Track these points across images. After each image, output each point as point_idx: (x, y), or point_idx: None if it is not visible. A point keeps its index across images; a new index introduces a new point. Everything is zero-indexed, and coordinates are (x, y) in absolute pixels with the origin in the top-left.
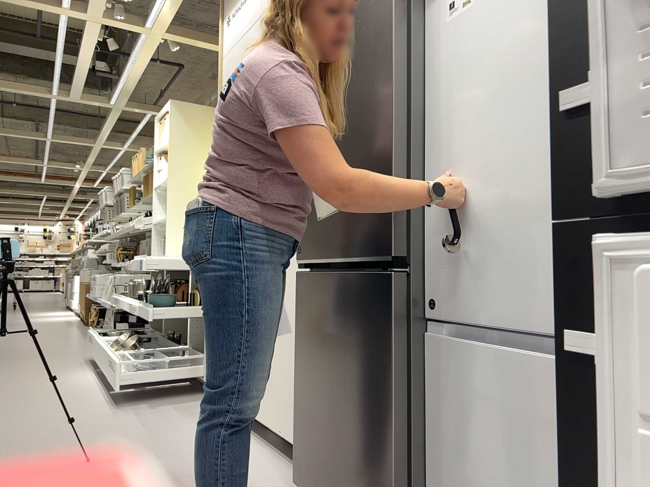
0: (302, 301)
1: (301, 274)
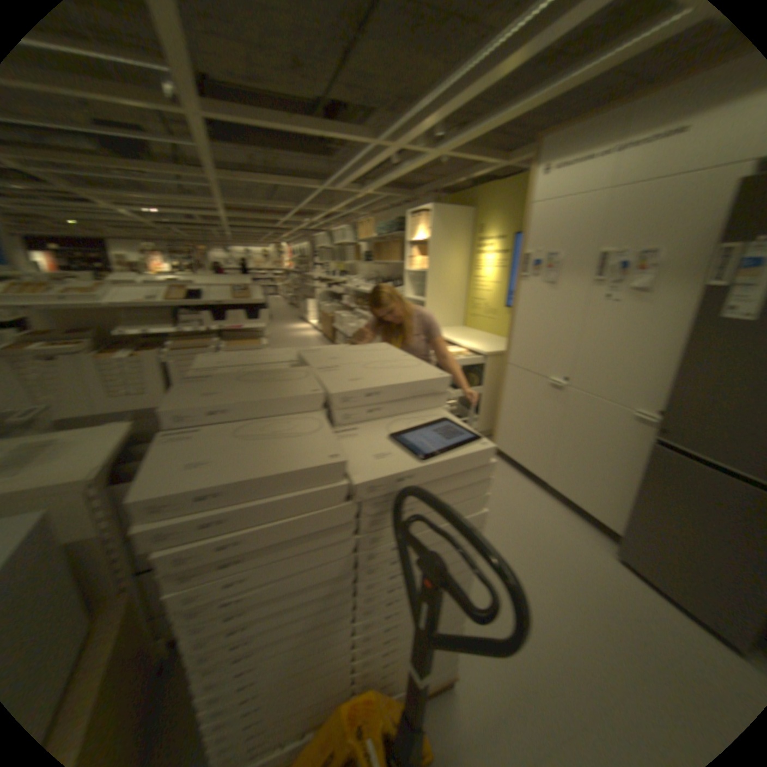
0: (661, 465)
1: (660, 445)
